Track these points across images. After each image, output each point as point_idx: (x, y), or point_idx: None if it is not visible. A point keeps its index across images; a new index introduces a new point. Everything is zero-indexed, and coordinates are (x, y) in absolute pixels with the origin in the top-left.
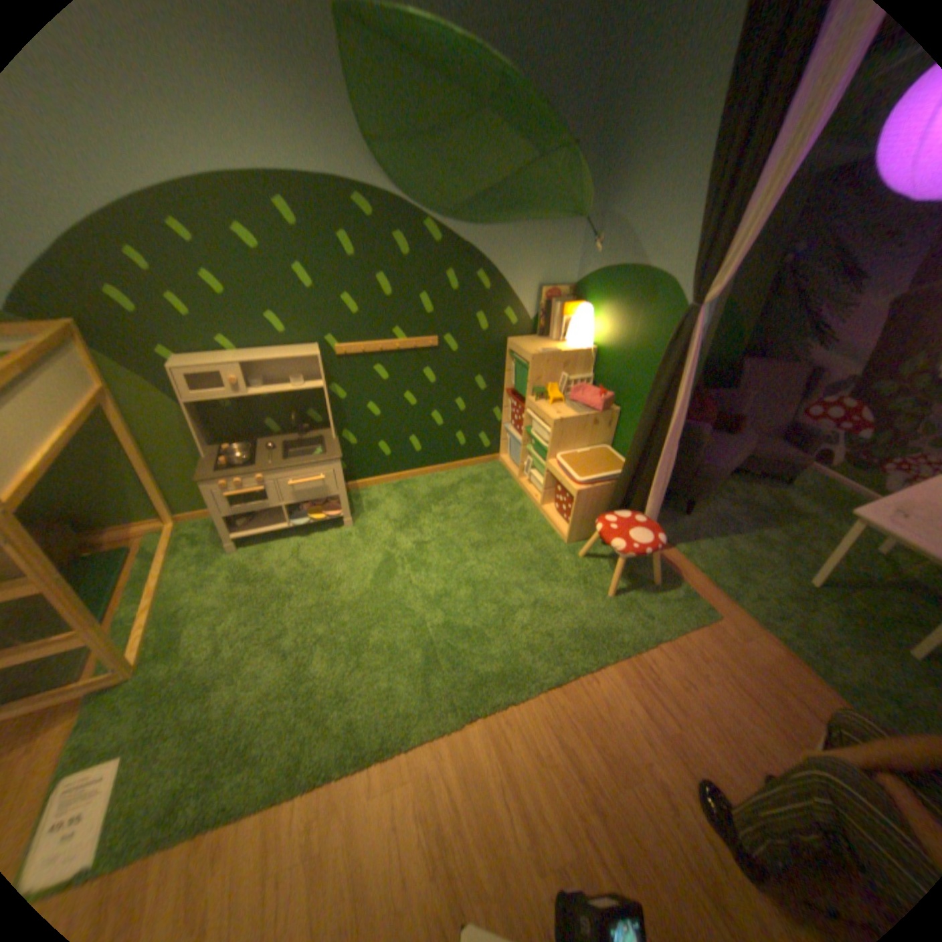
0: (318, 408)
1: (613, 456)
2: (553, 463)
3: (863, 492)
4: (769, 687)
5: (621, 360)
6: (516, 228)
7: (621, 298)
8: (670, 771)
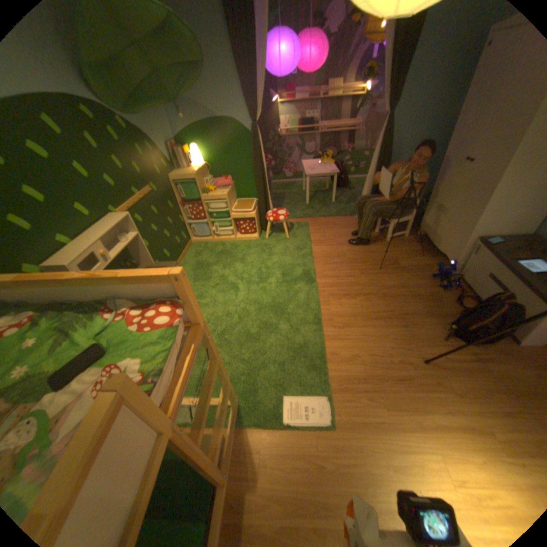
0: (125, 256)
1: (244, 199)
2: (233, 213)
3: (282, 181)
4: (329, 224)
5: (222, 161)
6: (145, 112)
7: (208, 134)
8: (343, 248)
